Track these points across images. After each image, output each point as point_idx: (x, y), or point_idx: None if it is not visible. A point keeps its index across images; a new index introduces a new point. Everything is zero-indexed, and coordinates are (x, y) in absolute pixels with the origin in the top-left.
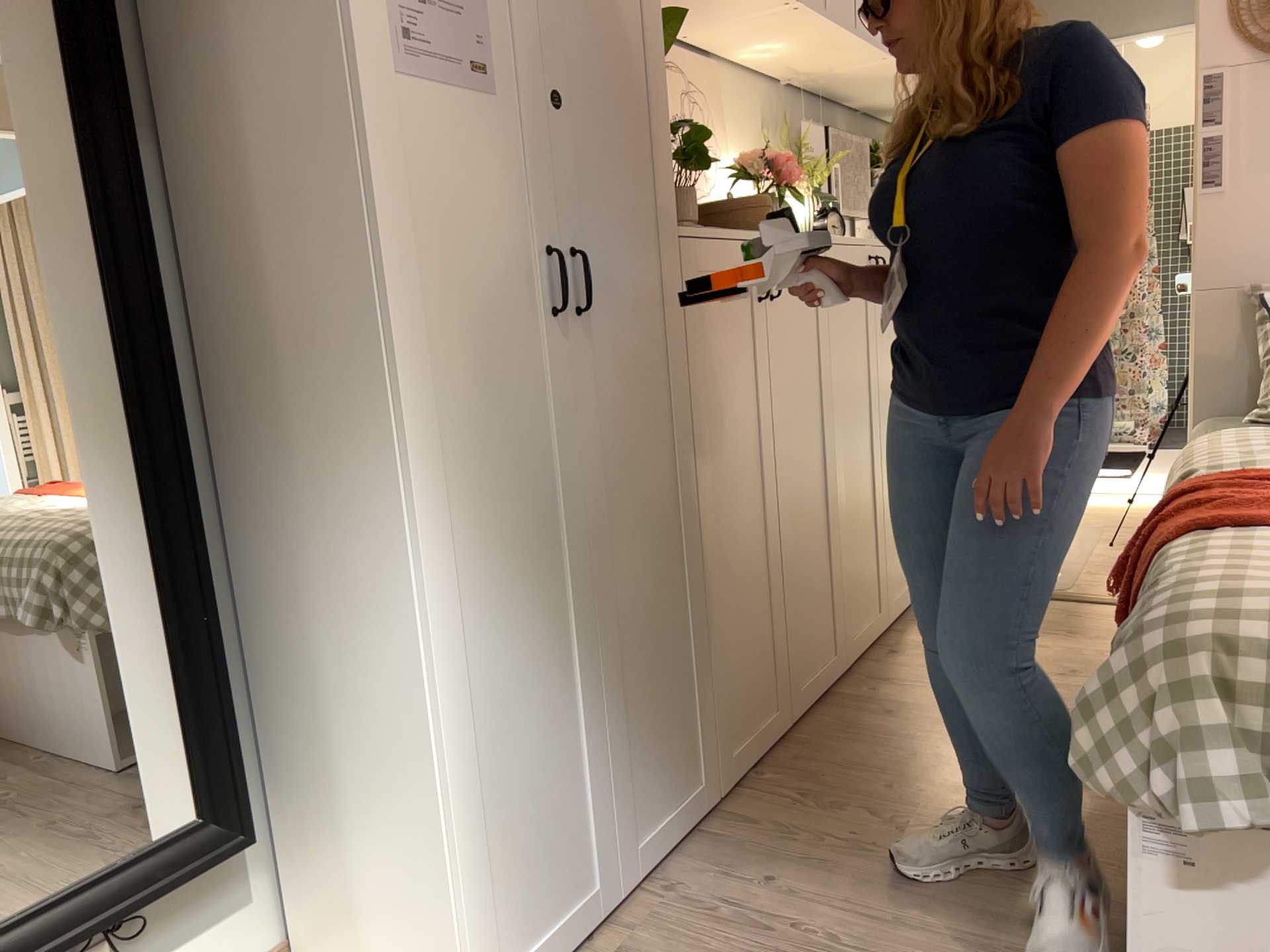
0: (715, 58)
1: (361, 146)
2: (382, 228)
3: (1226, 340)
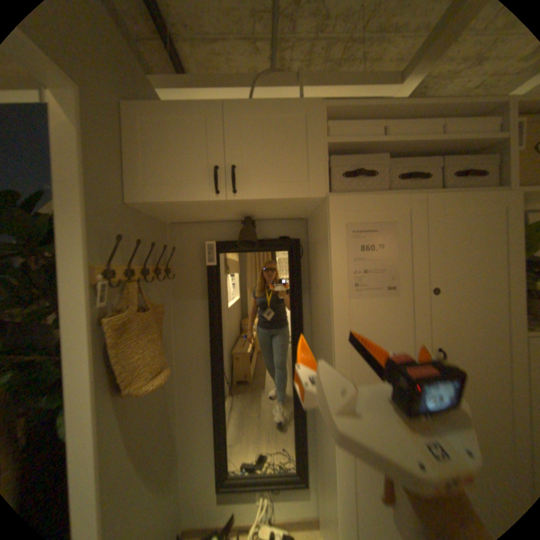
0: None
1: (334, 326)
2: (340, 350)
3: None
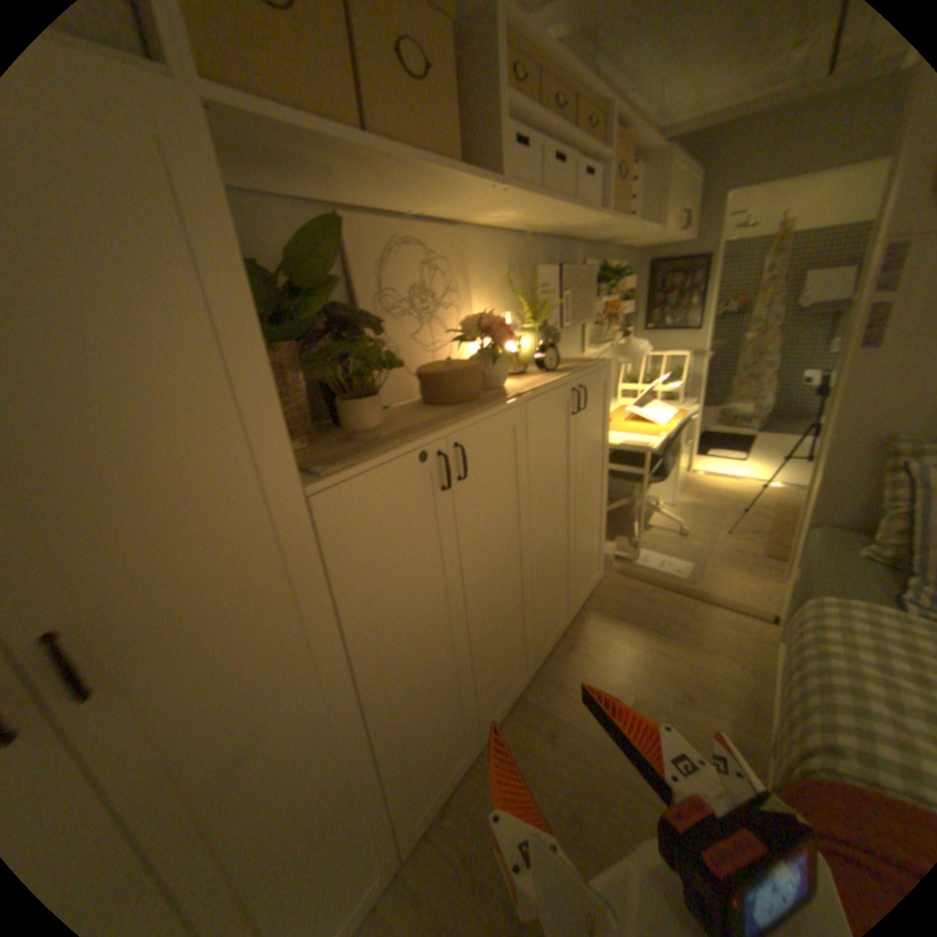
0: (458, 225)
1: None
2: None
3: (851, 470)
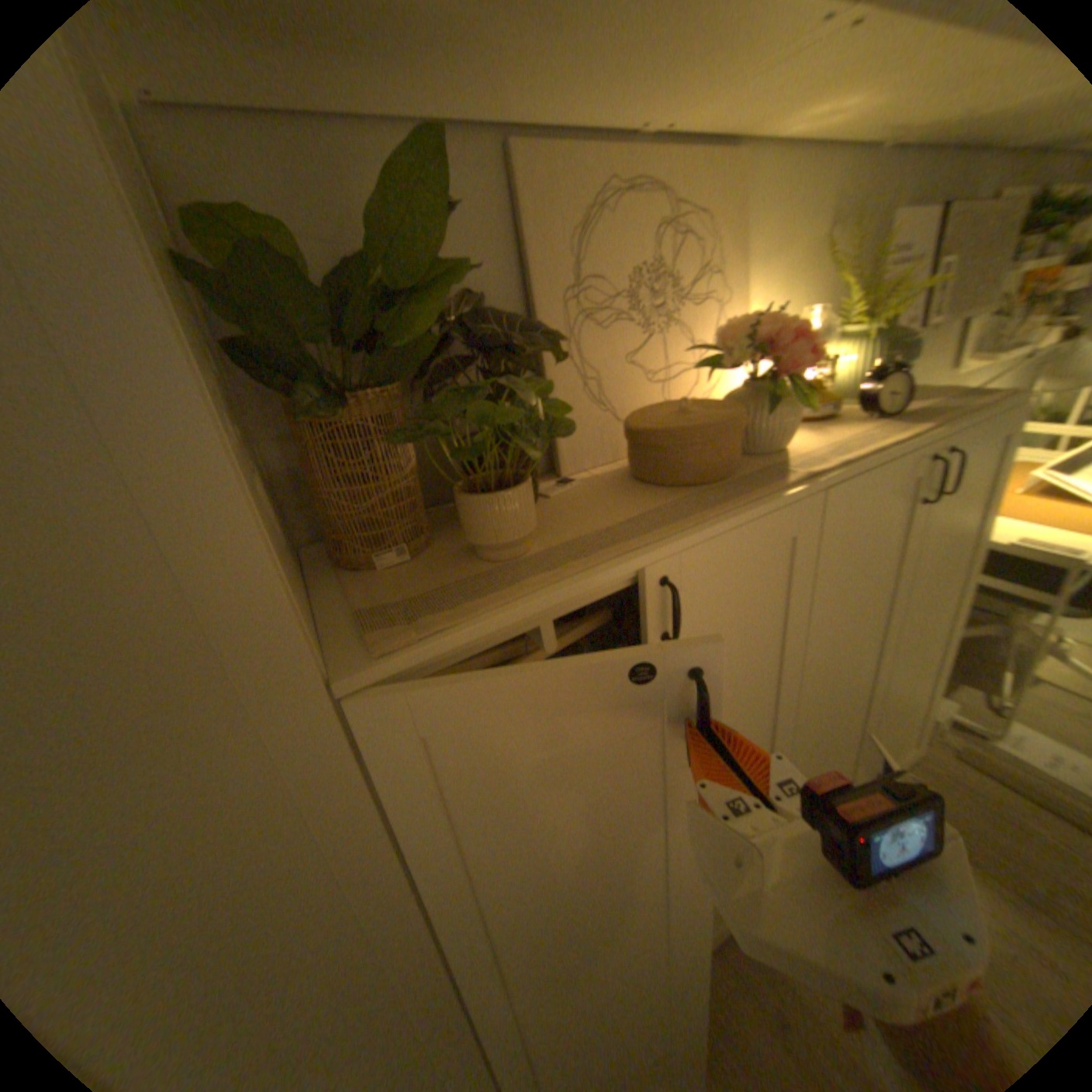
0: (745, 142)
1: None
2: None
3: None
